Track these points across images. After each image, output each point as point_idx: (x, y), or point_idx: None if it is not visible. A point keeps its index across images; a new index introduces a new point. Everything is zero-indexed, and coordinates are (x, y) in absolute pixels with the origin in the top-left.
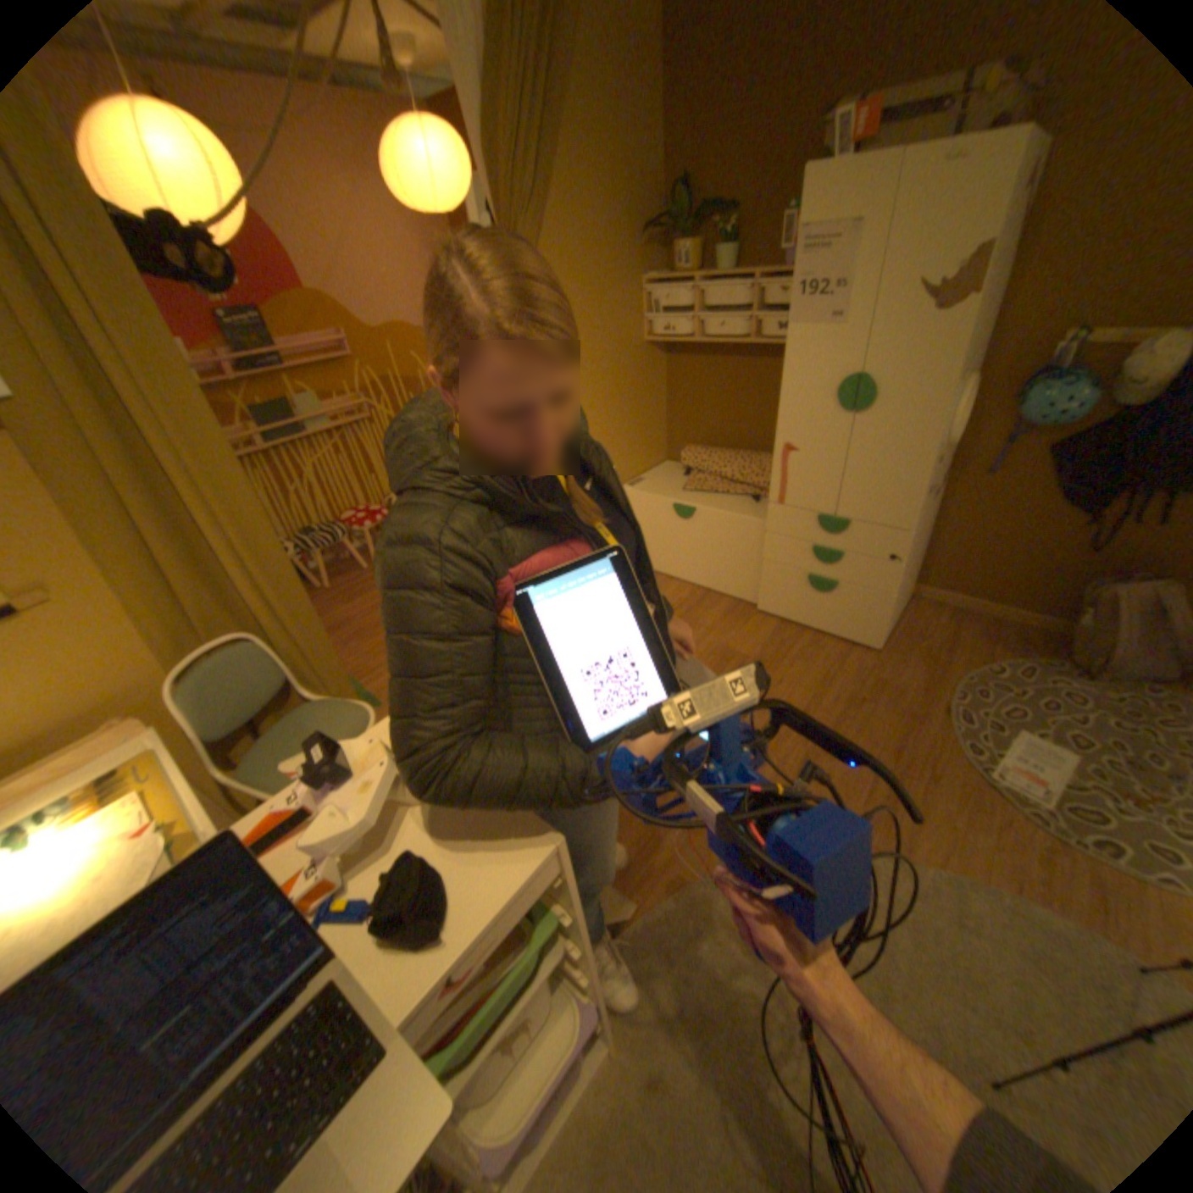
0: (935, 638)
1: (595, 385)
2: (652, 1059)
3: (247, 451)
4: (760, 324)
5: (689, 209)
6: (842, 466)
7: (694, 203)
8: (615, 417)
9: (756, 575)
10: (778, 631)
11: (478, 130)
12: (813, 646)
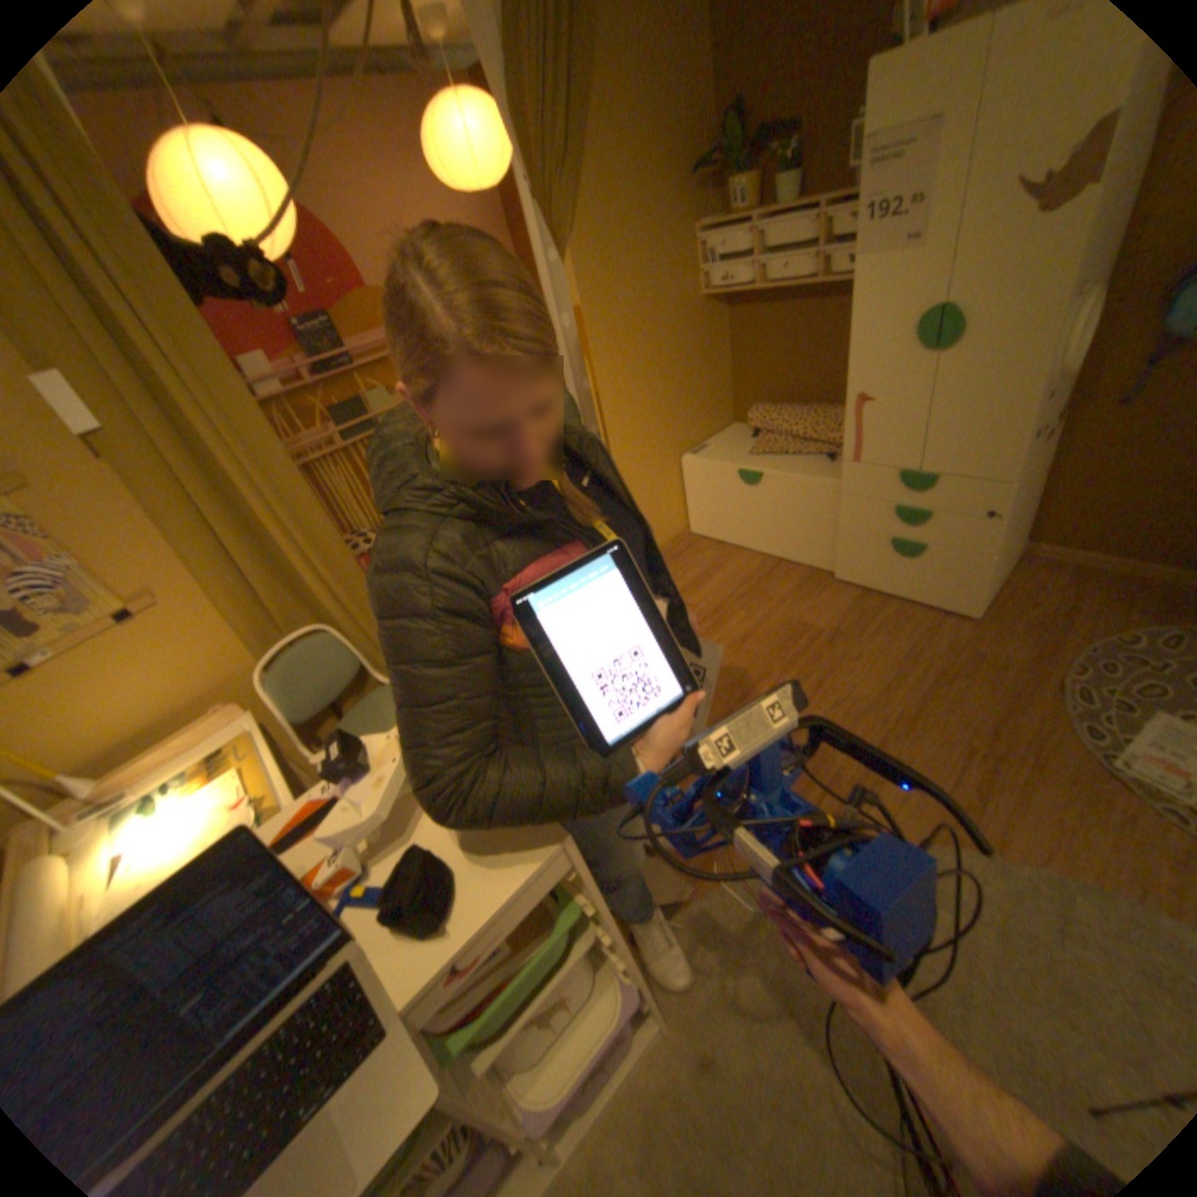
0: (1051, 603)
1: (648, 349)
2: (706, 1040)
3: (329, 450)
4: (830, 258)
5: (744, 137)
6: (926, 413)
7: (749, 130)
8: (673, 382)
9: (833, 541)
10: (858, 601)
11: (503, 94)
12: (898, 616)
